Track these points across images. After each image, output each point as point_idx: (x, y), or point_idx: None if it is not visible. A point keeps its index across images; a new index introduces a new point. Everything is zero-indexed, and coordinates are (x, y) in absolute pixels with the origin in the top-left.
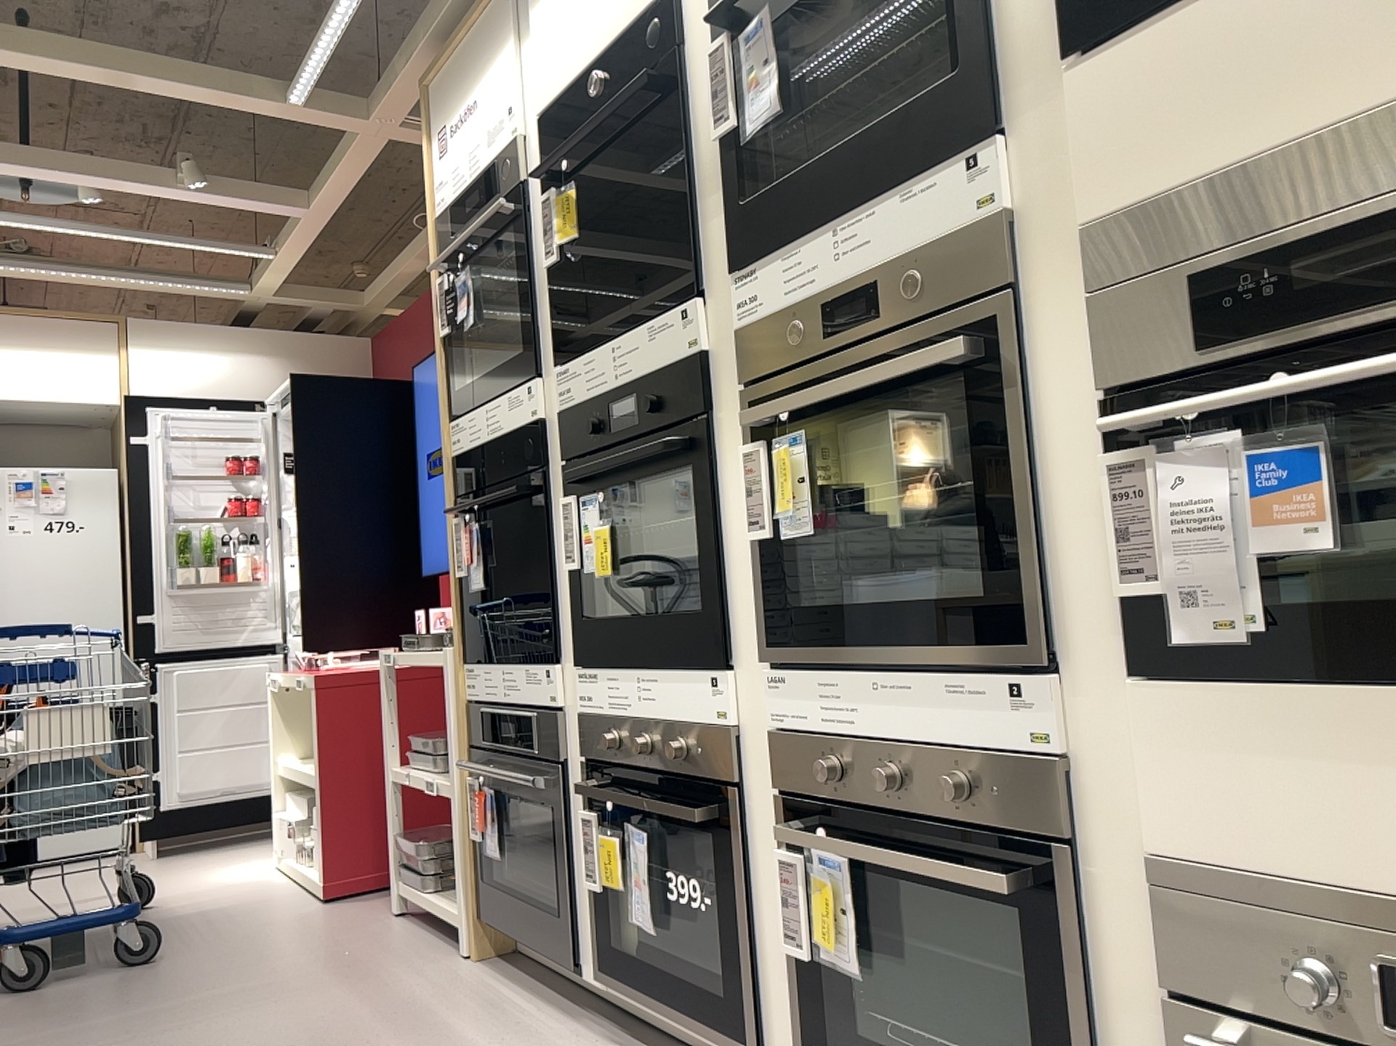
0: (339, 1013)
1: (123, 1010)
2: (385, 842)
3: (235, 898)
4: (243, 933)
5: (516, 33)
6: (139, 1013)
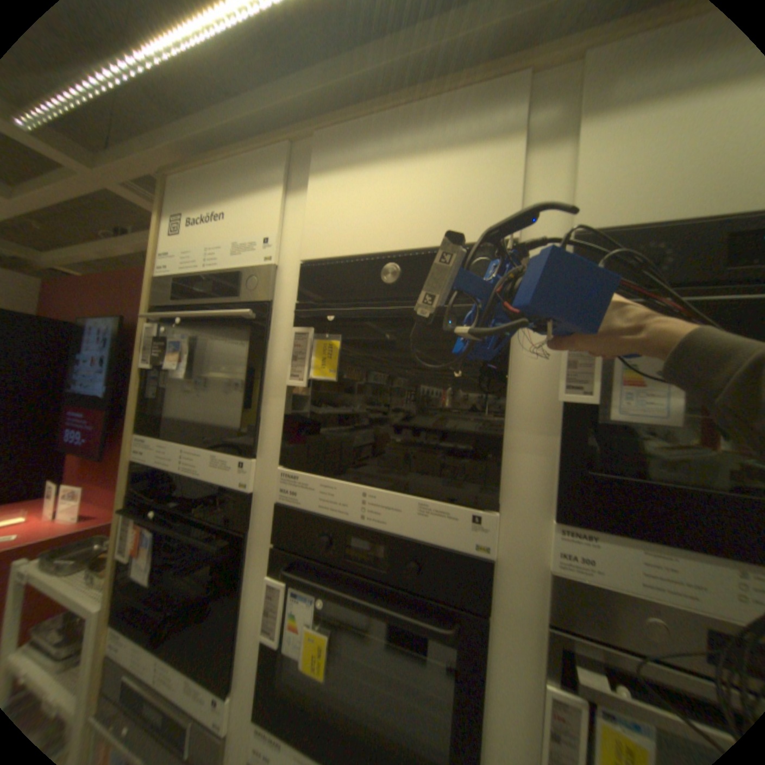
0: None
1: None
2: None
3: None
4: None
5: (285, 184)
6: None
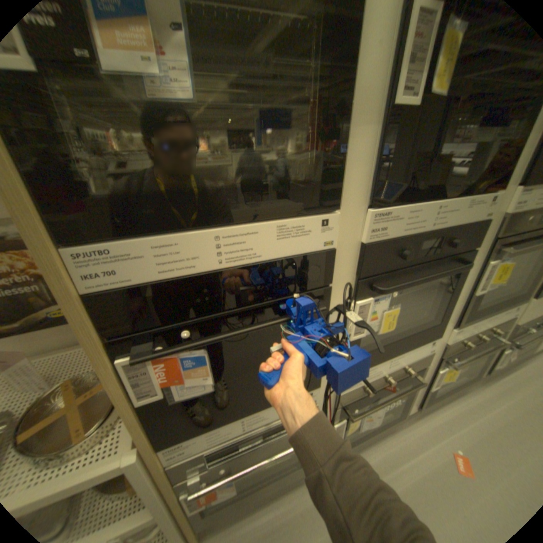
0: None
1: None
2: None
3: None
4: None
5: None
6: None
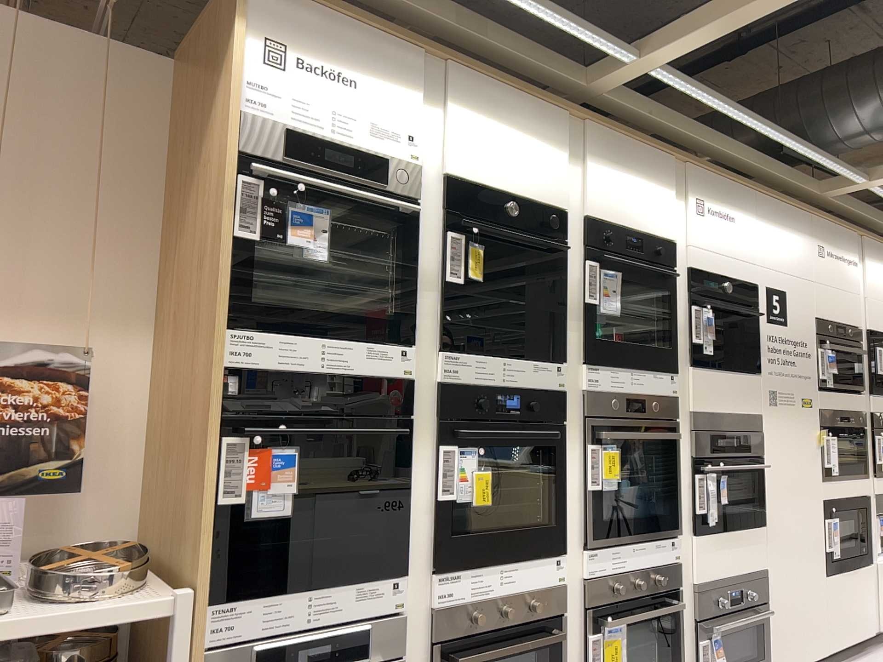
0: None
1: None
2: None
3: None
4: None
5: (424, 92)
6: None
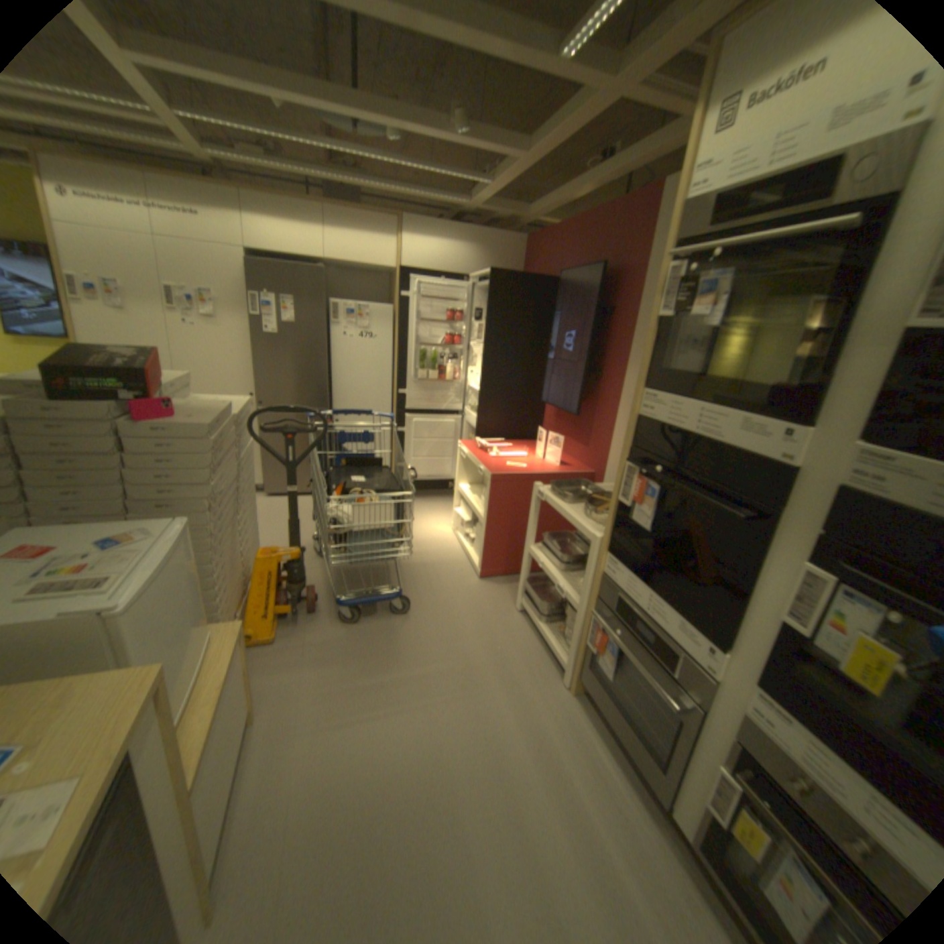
0: (506, 738)
1: (394, 673)
2: (510, 559)
3: (436, 560)
4: (444, 602)
5: None
6: (402, 682)
